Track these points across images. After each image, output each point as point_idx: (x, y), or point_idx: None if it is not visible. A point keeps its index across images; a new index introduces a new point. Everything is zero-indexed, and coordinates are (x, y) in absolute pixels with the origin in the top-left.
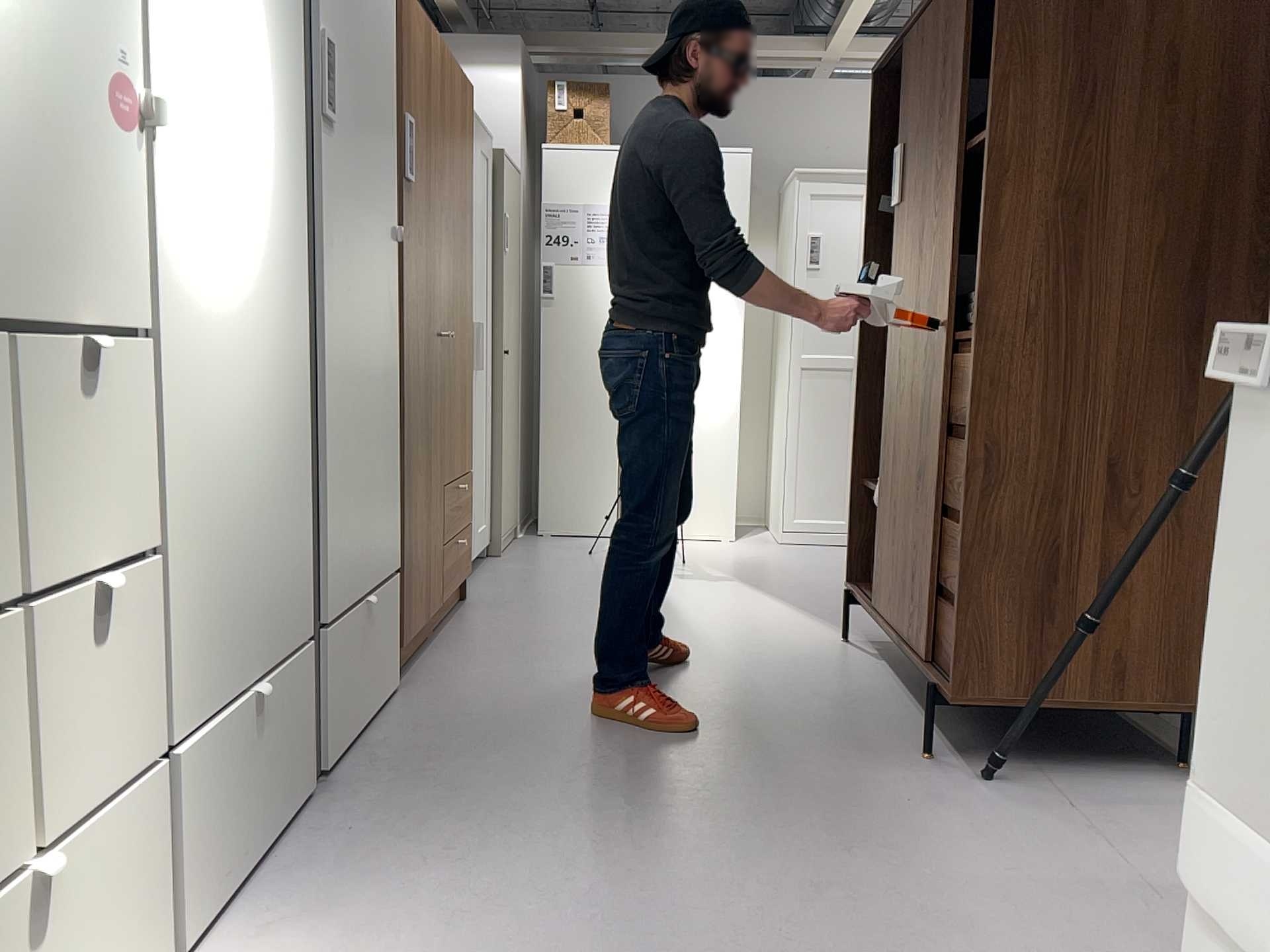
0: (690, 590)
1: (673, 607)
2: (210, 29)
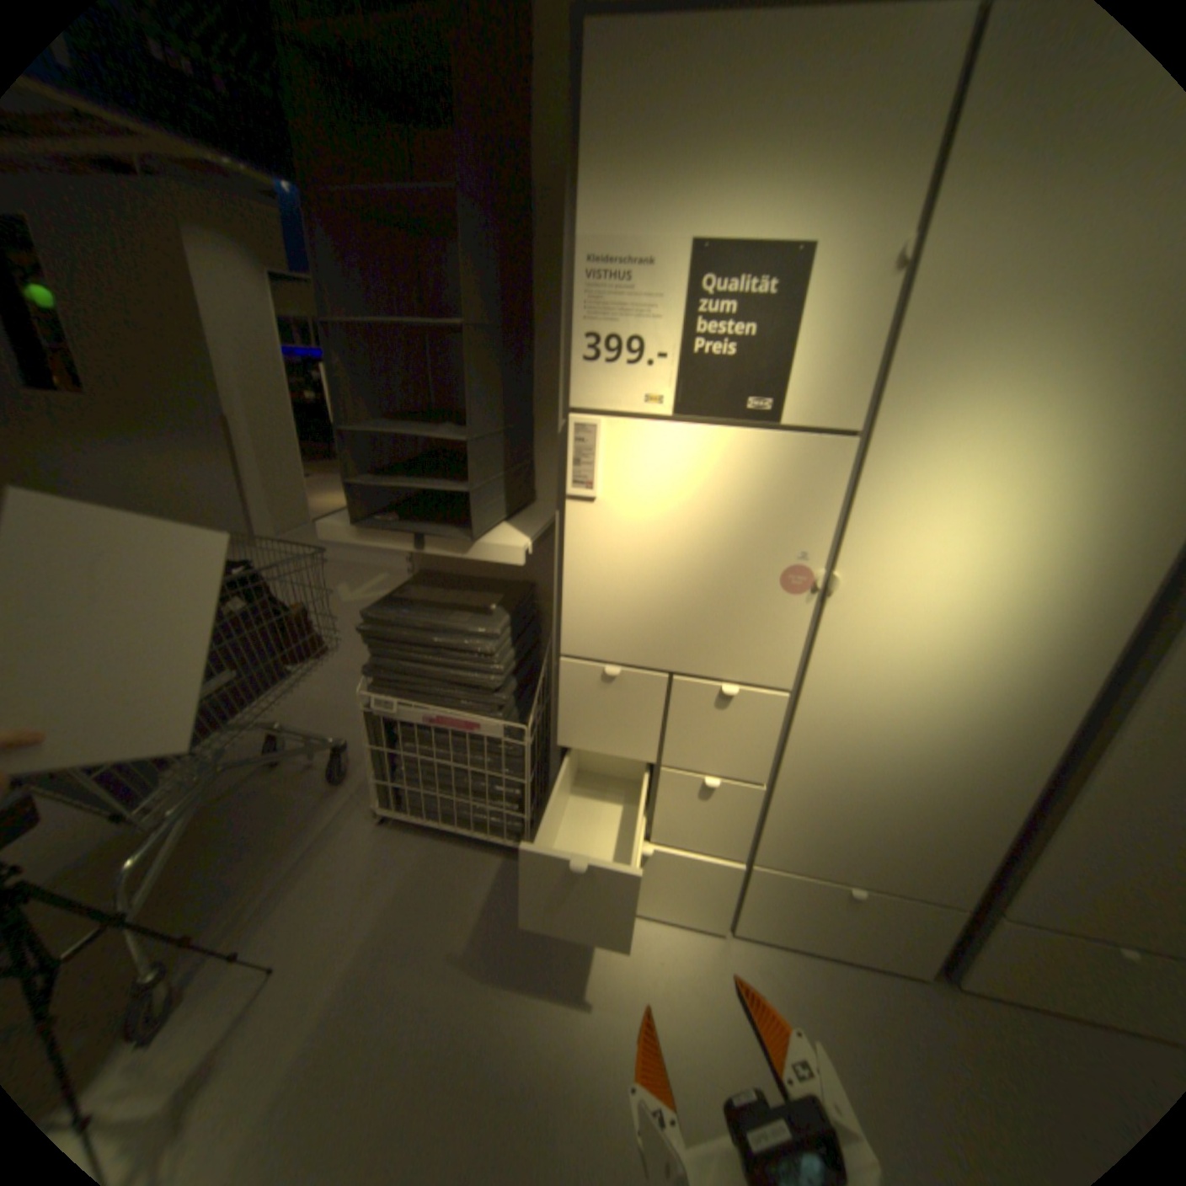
0: None
1: None
2: (965, 515)
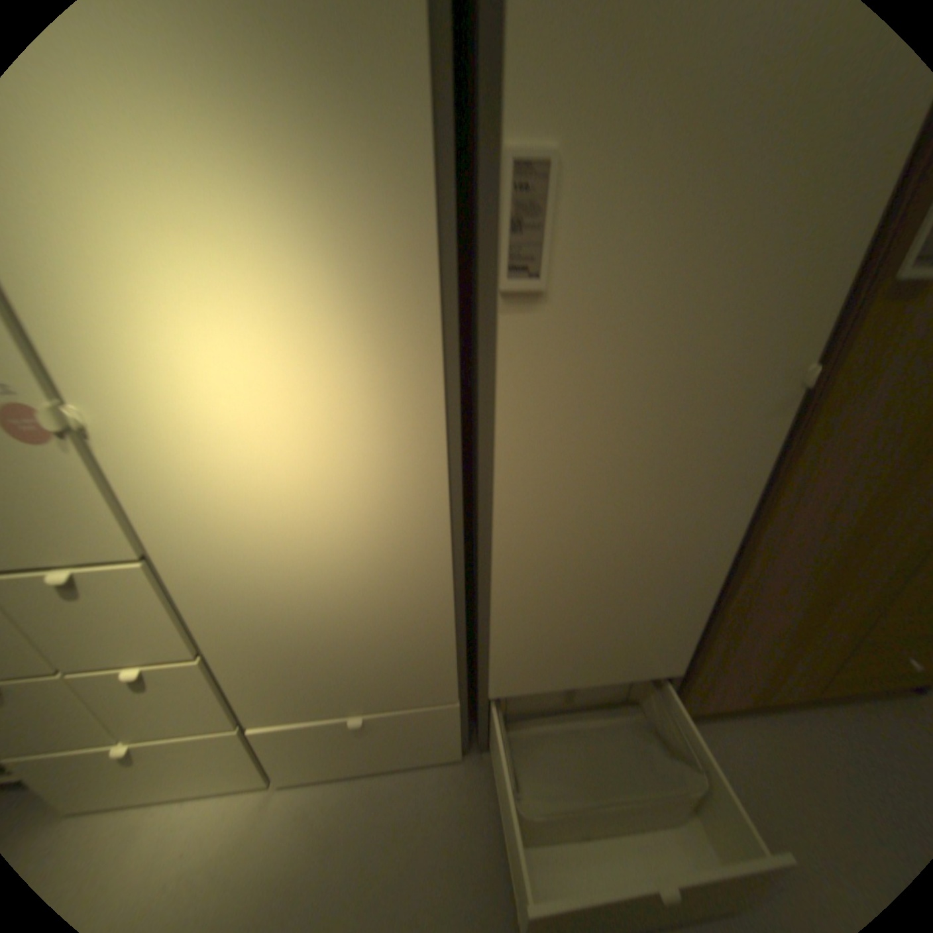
0: None
1: None
2: (164, 288)
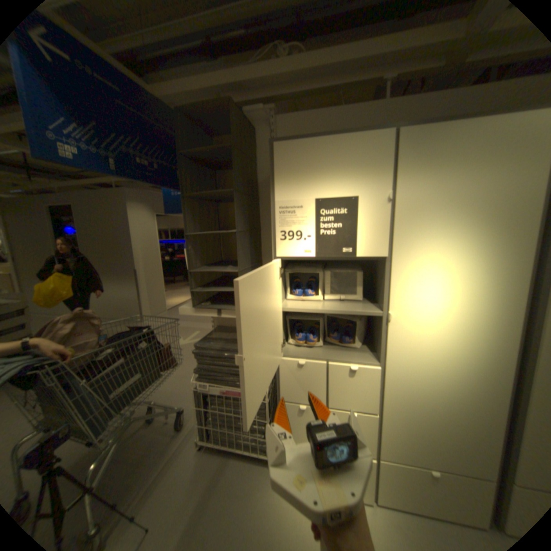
0: None
1: None
2: (436, 285)
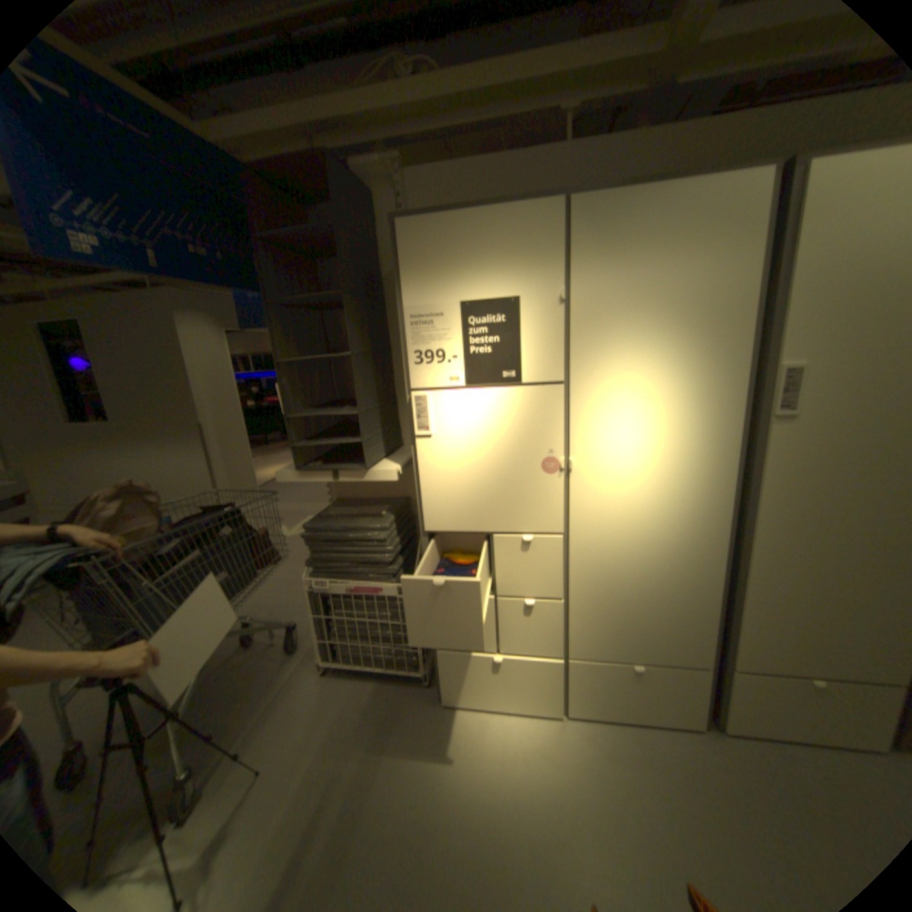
0: None
1: None
2: (629, 417)
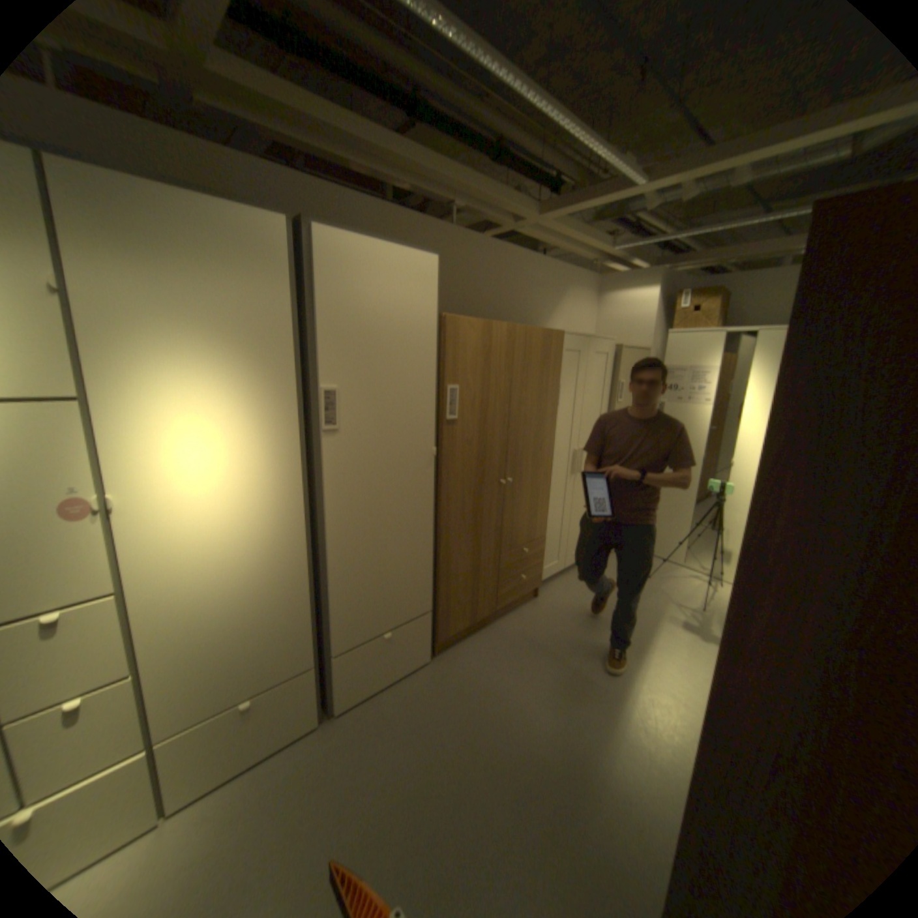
0: (677, 643)
1: (645, 658)
2: (183, 439)
